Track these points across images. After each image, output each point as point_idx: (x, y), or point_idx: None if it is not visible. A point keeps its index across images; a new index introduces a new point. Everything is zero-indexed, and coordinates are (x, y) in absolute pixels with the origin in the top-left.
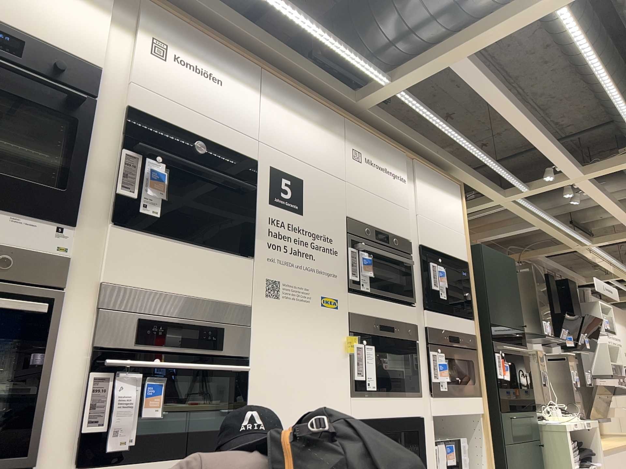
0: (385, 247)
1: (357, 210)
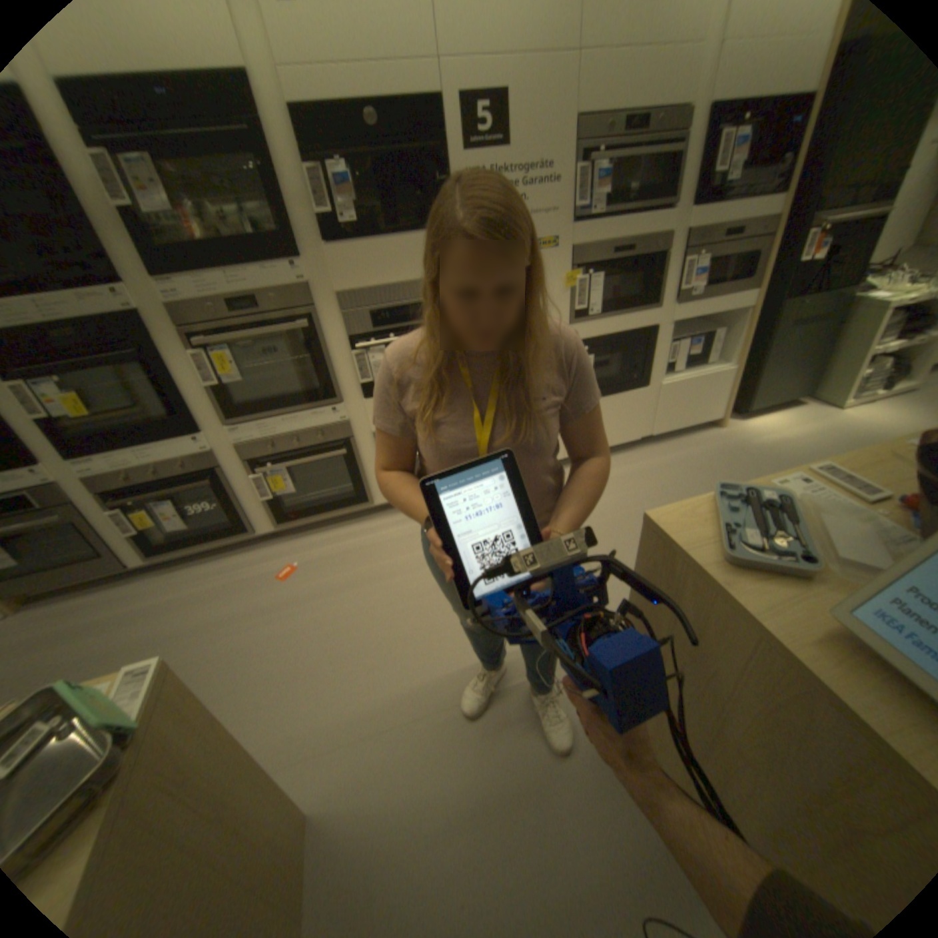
0: (649, 134)
1: (601, 93)
